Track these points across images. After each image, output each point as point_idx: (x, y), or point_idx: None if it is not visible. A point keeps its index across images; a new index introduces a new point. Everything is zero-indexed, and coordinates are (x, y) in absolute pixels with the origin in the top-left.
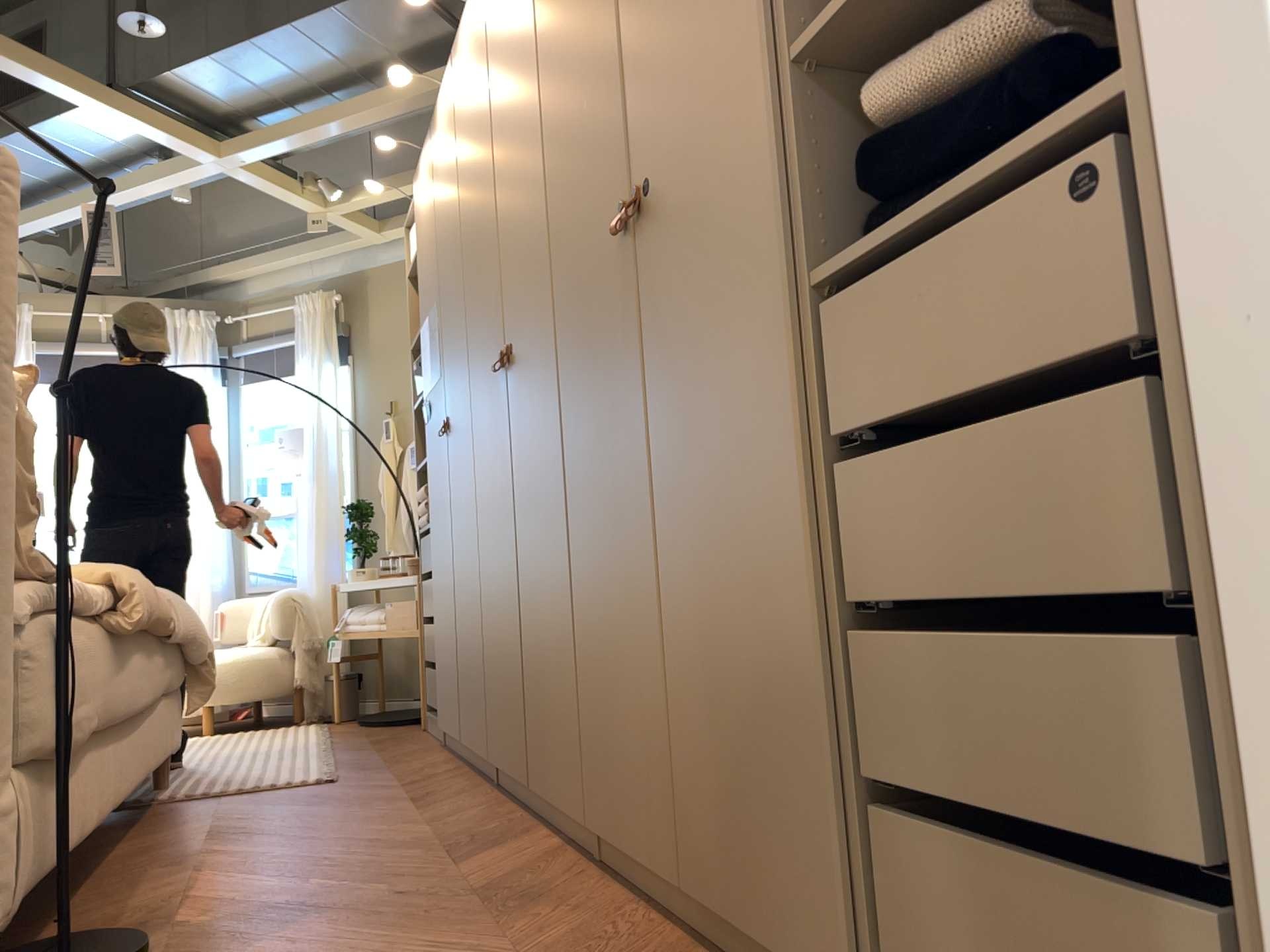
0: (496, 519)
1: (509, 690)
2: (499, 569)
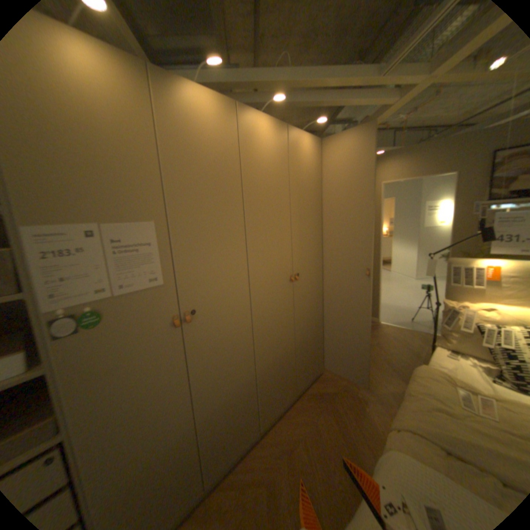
0: (274, 337)
1: (281, 390)
2: (275, 355)
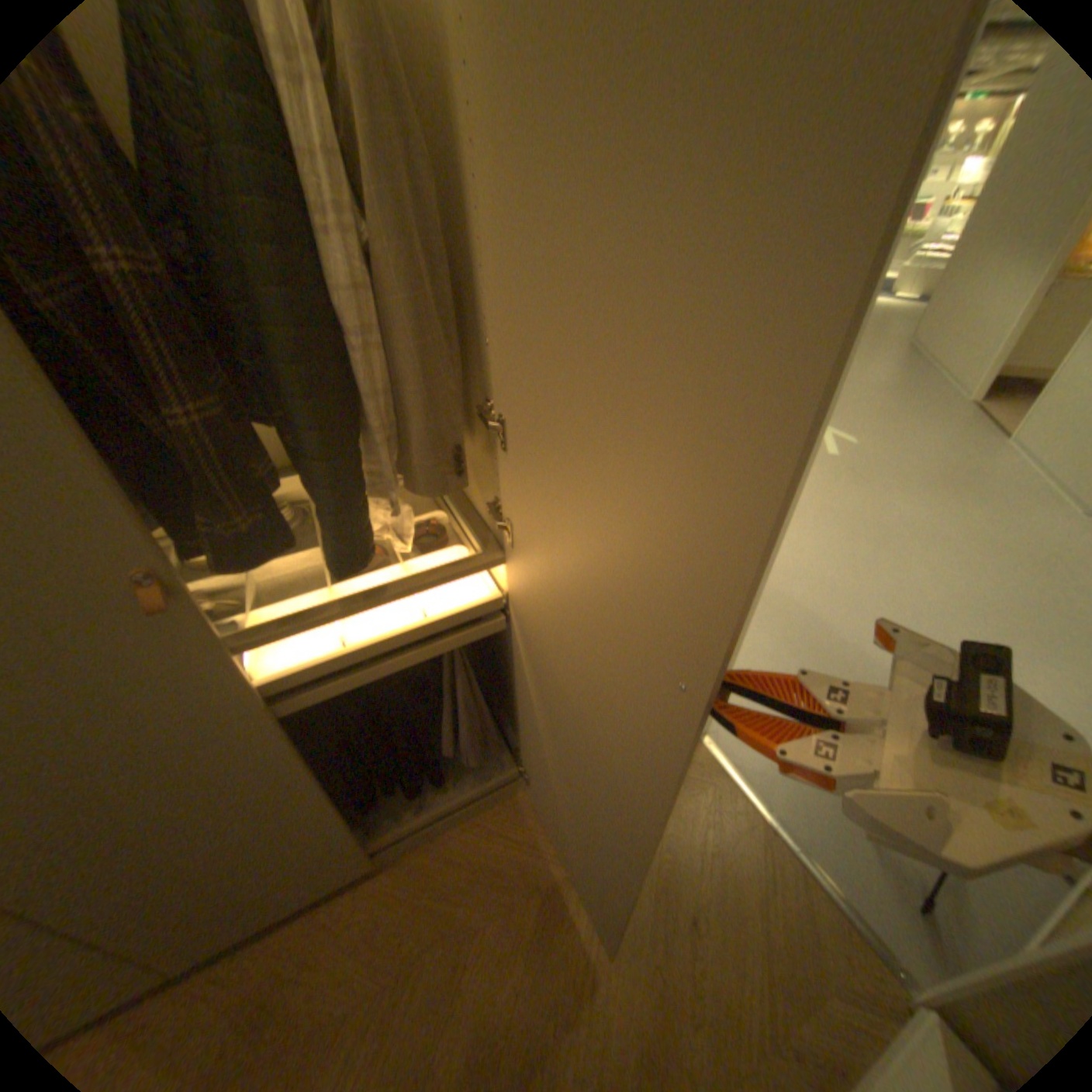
0: None
1: None
2: None
